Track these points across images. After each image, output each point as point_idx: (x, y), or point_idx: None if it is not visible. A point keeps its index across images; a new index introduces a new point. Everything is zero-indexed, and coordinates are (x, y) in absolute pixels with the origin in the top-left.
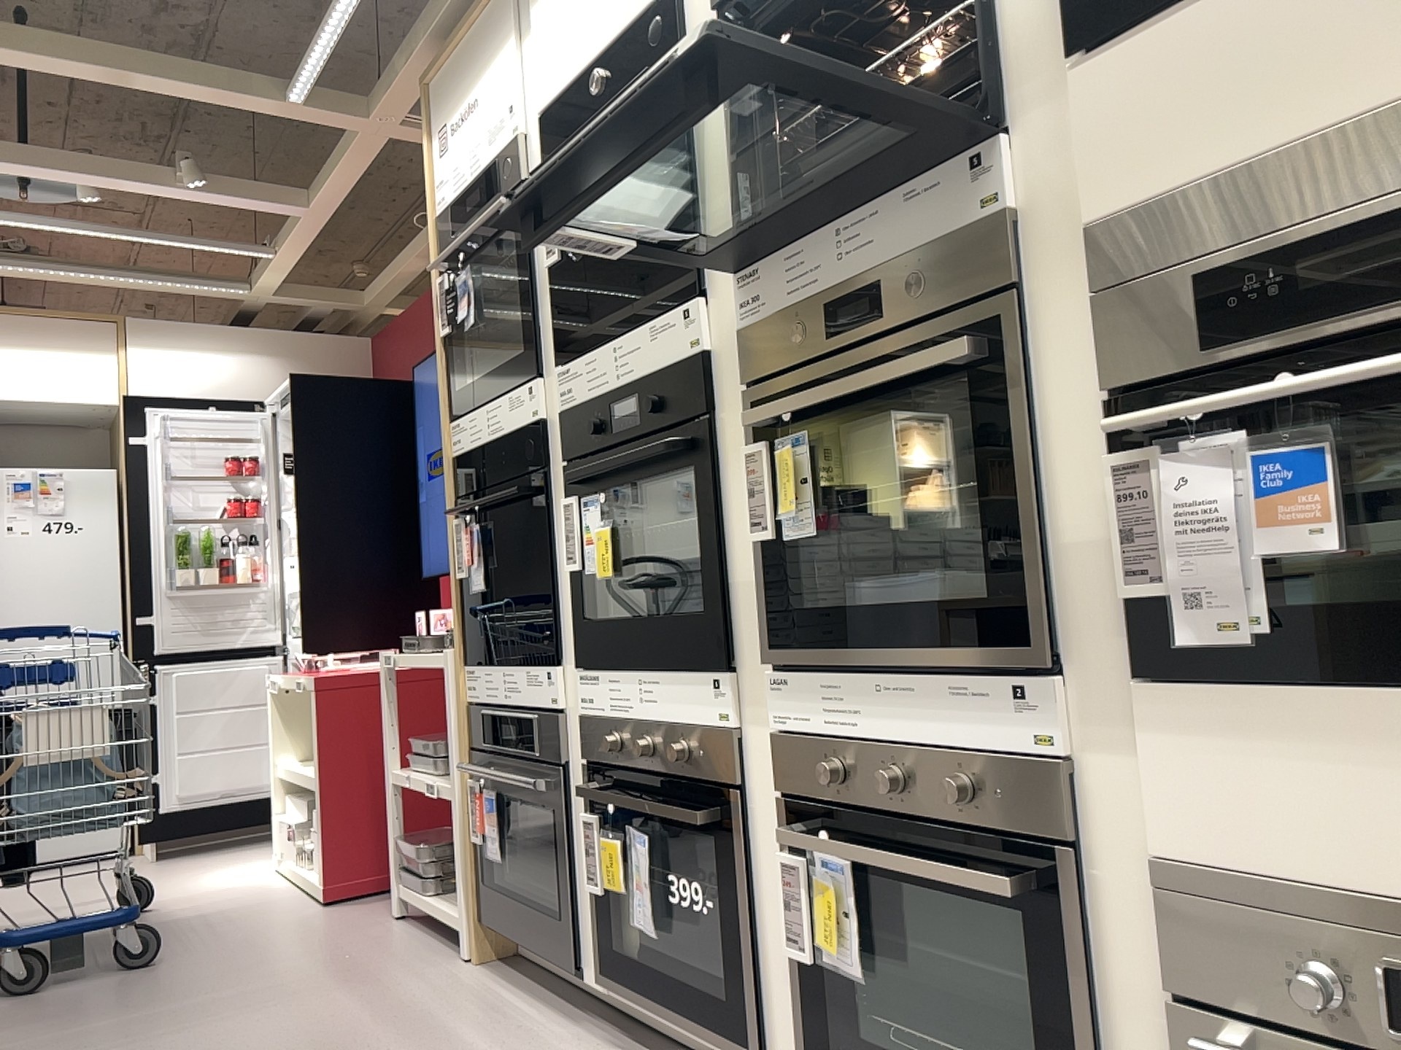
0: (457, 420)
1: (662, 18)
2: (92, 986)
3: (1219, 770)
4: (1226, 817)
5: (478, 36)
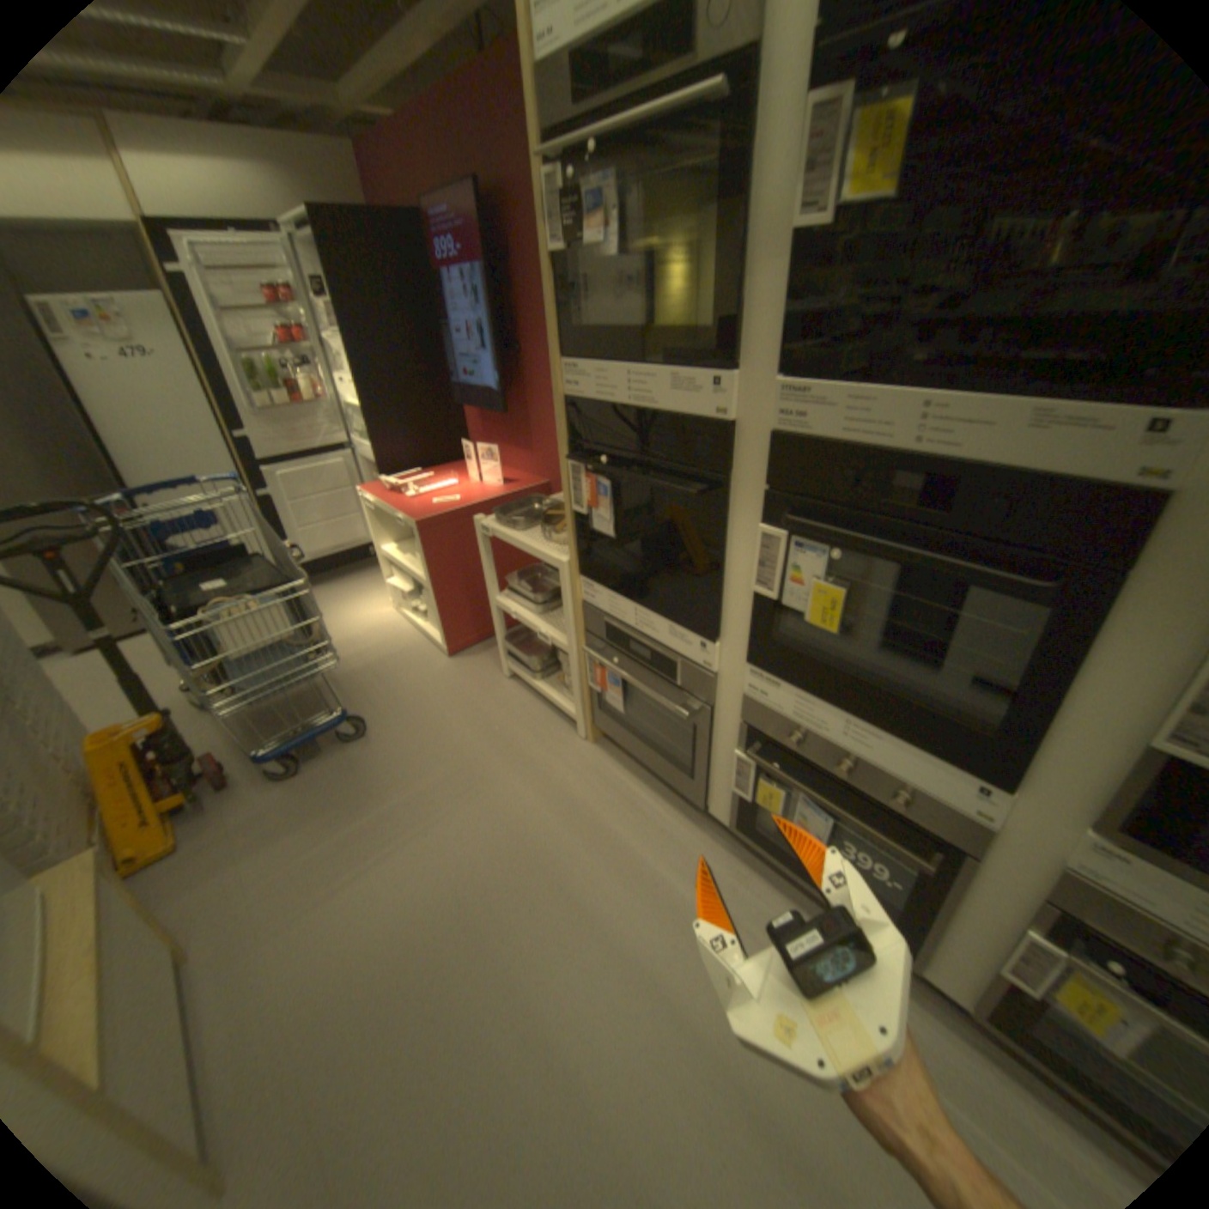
0: (567, 355)
1: None
2: (333, 767)
3: None
4: None
5: None
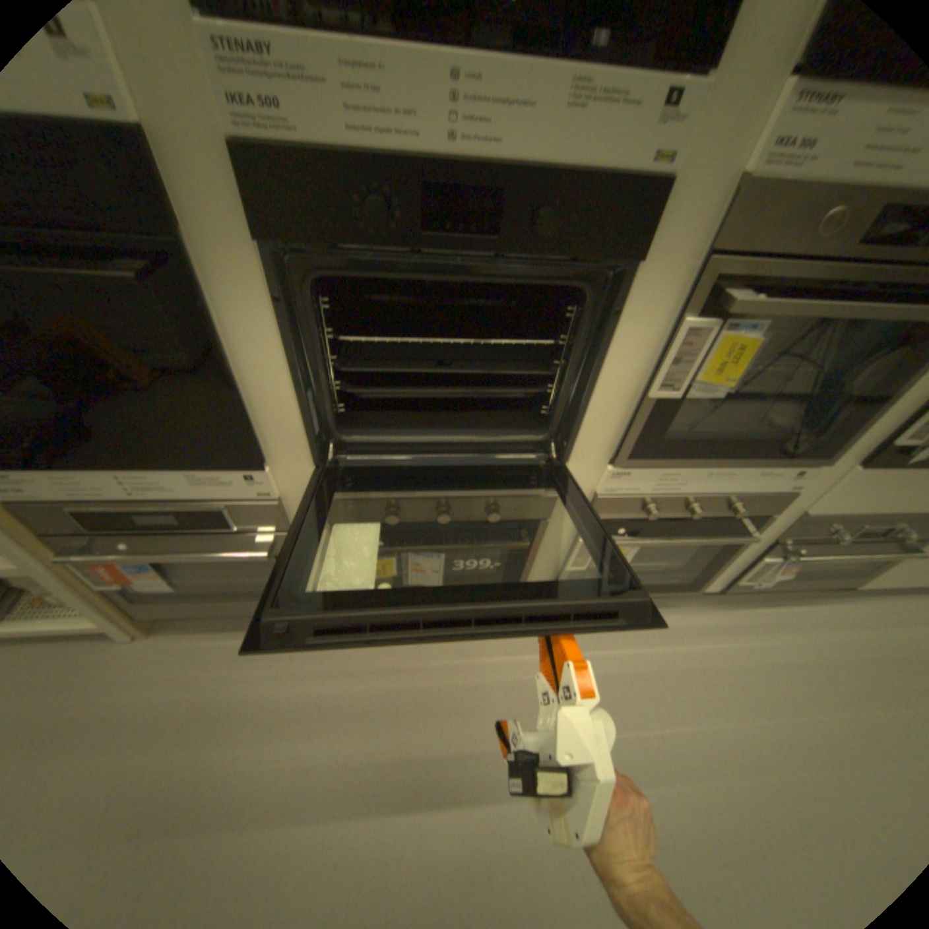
0: None
1: None
2: None
3: (864, 491)
4: (851, 503)
5: None
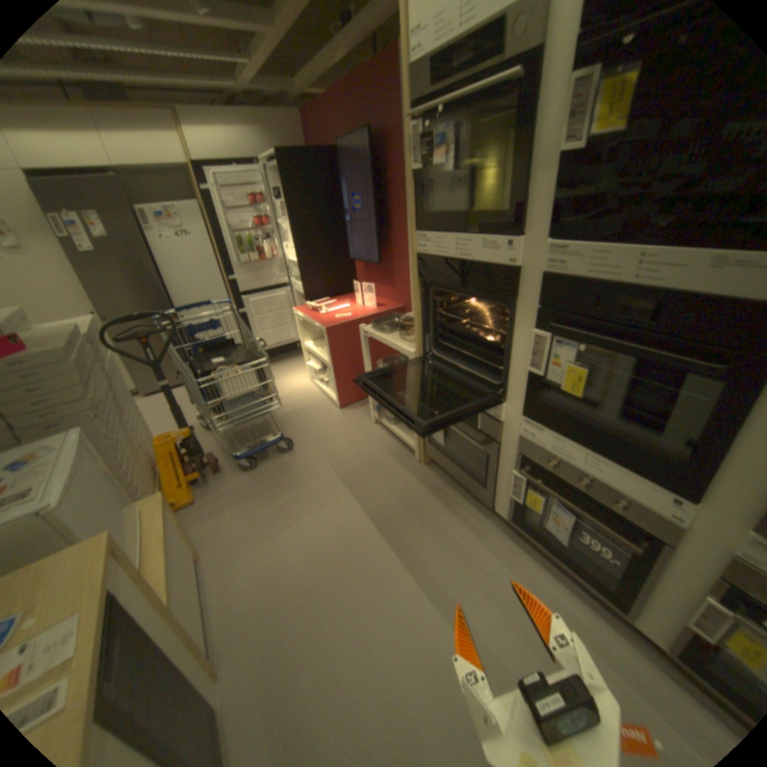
0: (419, 229)
1: None
2: (275, 466)
3: None
4: None
5: None
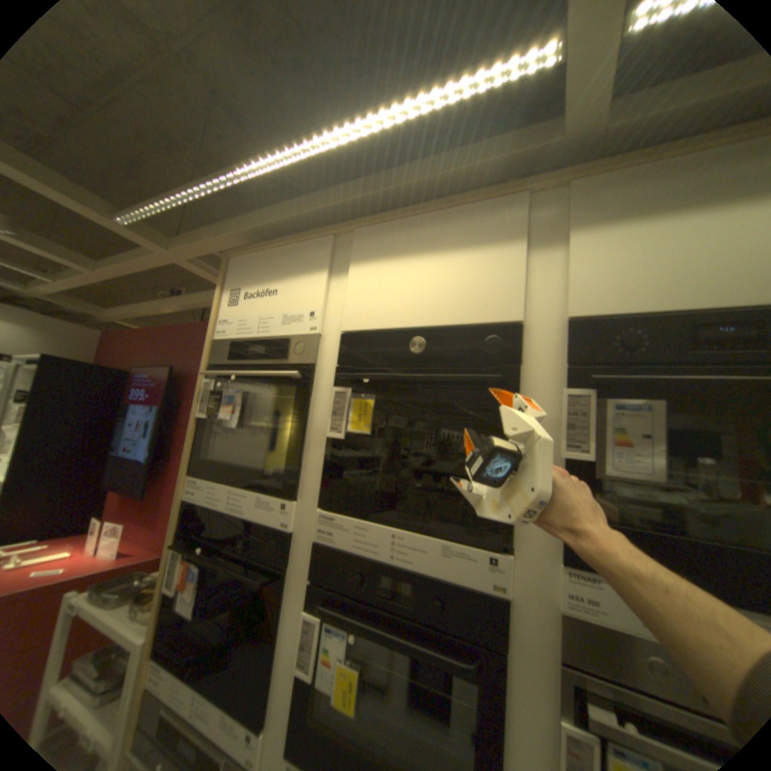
0: (194, 475)
1: (502, 335)
2: None
3: None
4: None
5: (290, 252)
